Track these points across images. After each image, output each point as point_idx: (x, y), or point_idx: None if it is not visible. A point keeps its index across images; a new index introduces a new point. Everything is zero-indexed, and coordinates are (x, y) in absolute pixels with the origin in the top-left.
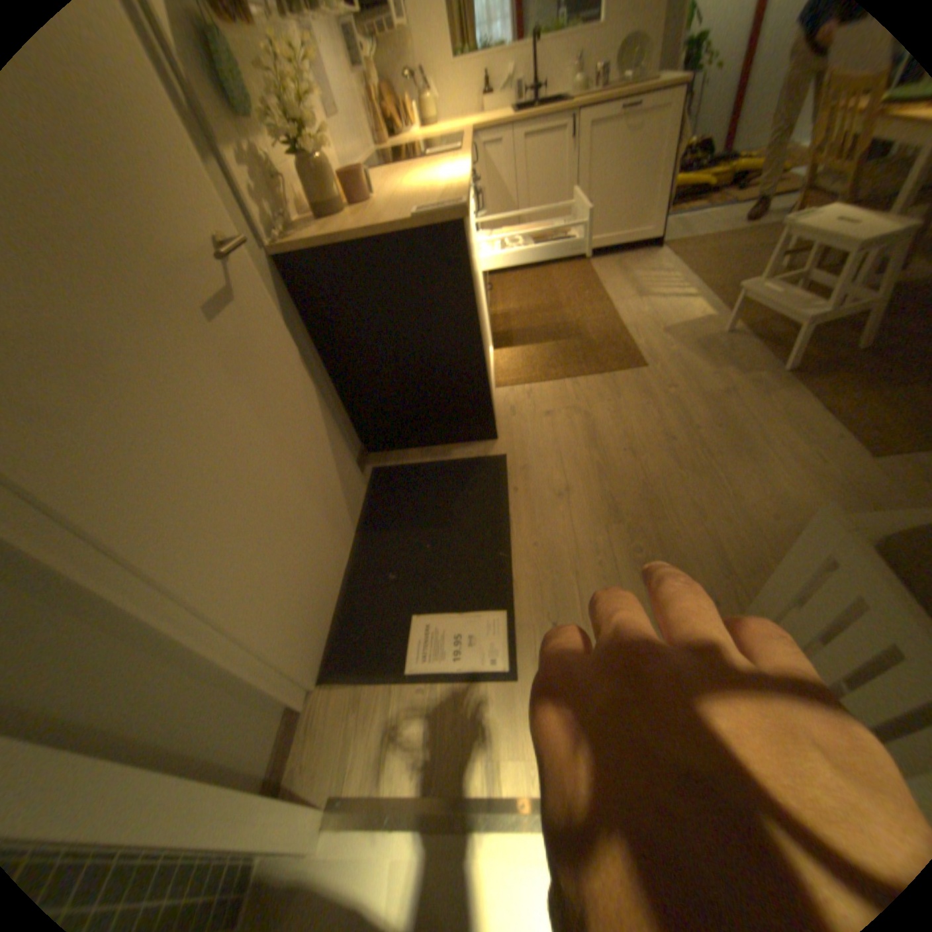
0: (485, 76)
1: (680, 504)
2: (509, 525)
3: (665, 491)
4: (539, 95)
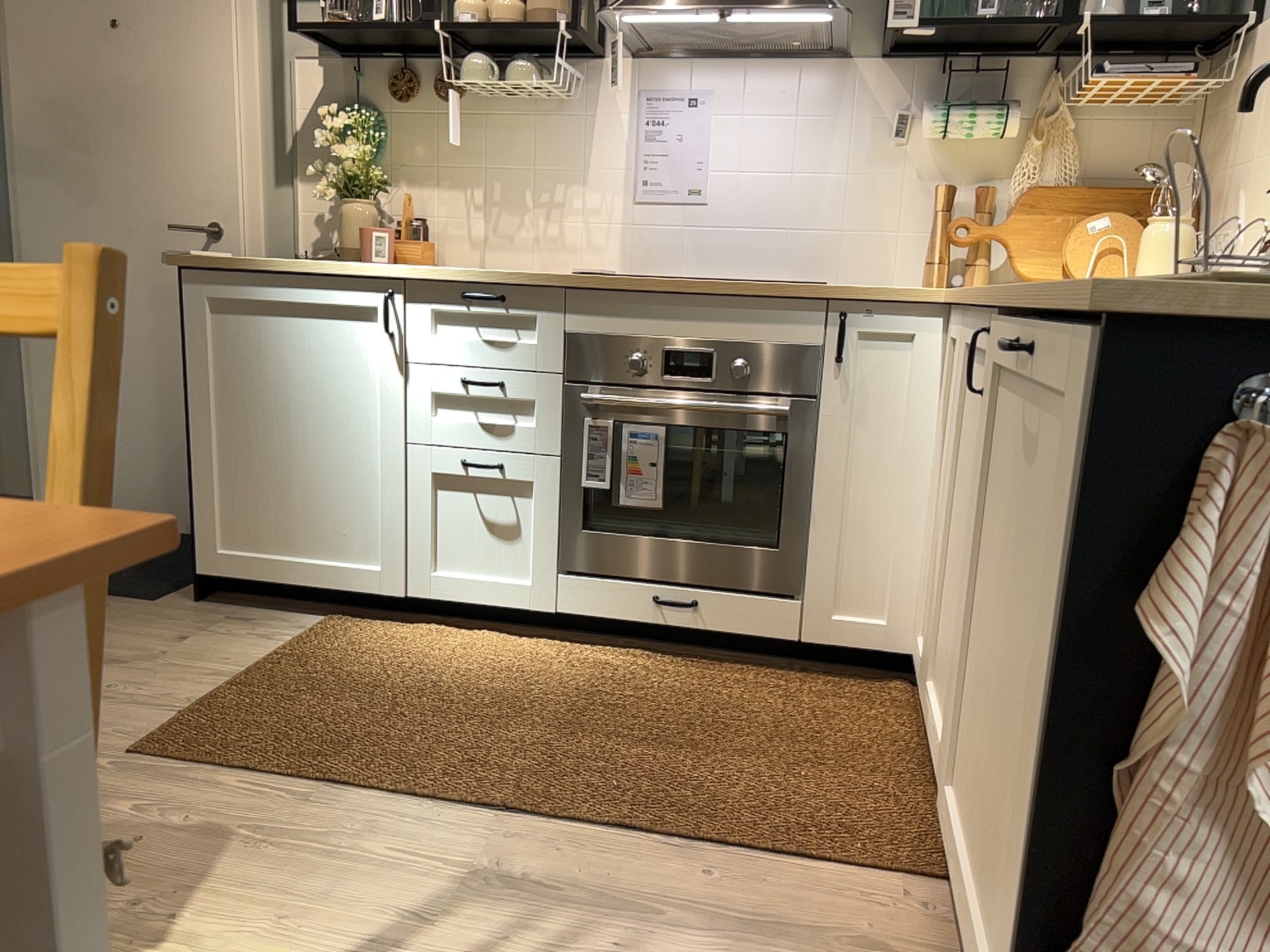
0: None
1: None
2: None
3: None
4: None
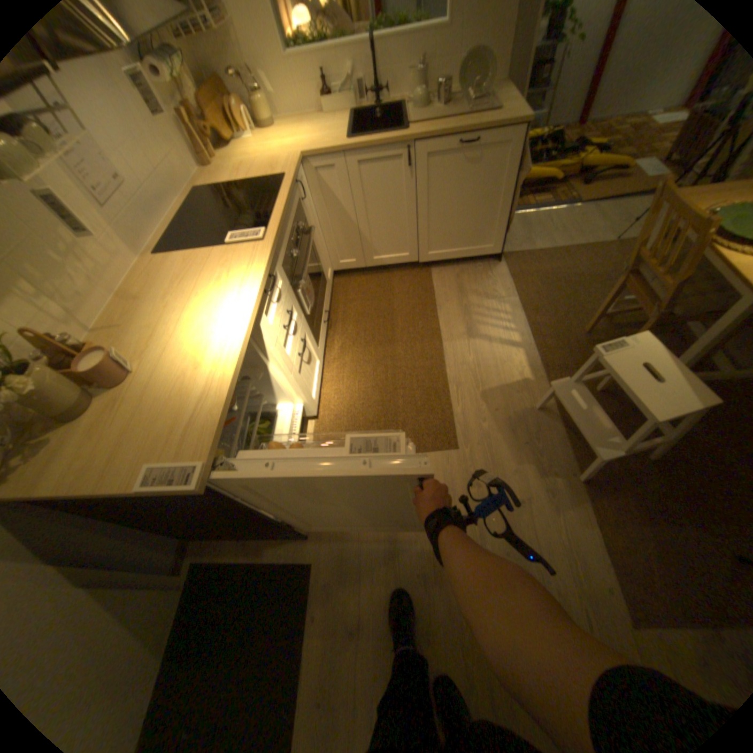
0: (322, 75)
1: (452, 670)
2: (298, 675)
3: (443, 647)
4: (382, 97)
